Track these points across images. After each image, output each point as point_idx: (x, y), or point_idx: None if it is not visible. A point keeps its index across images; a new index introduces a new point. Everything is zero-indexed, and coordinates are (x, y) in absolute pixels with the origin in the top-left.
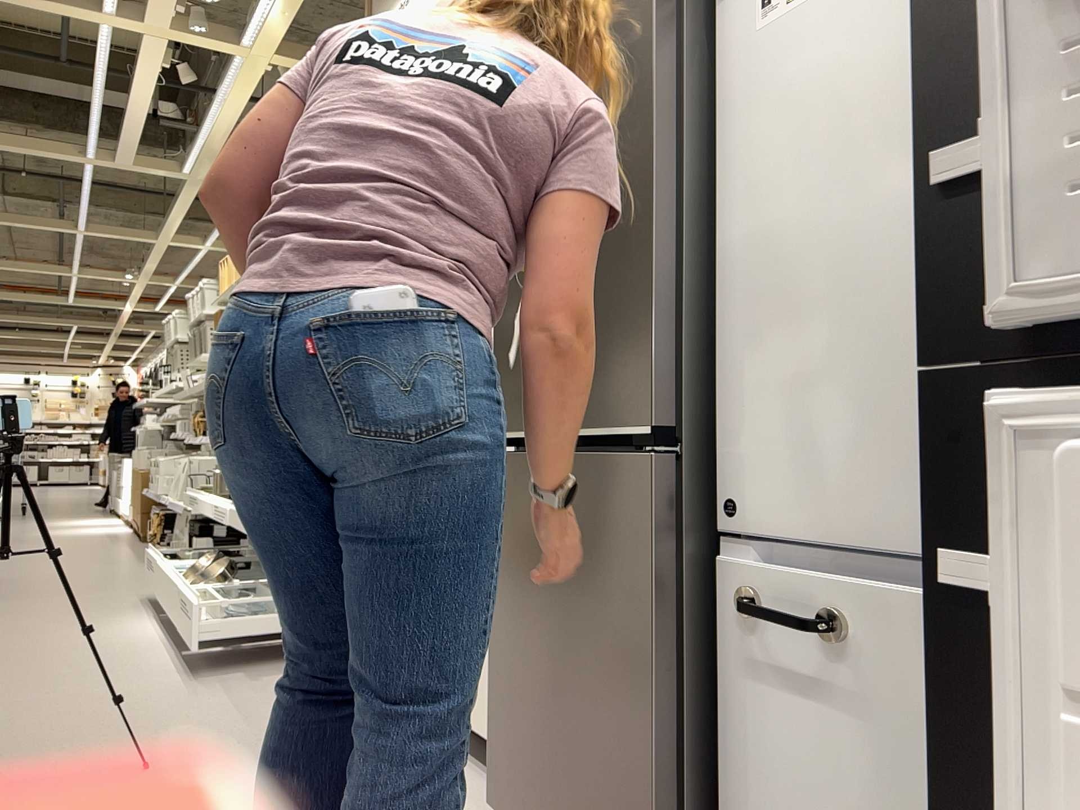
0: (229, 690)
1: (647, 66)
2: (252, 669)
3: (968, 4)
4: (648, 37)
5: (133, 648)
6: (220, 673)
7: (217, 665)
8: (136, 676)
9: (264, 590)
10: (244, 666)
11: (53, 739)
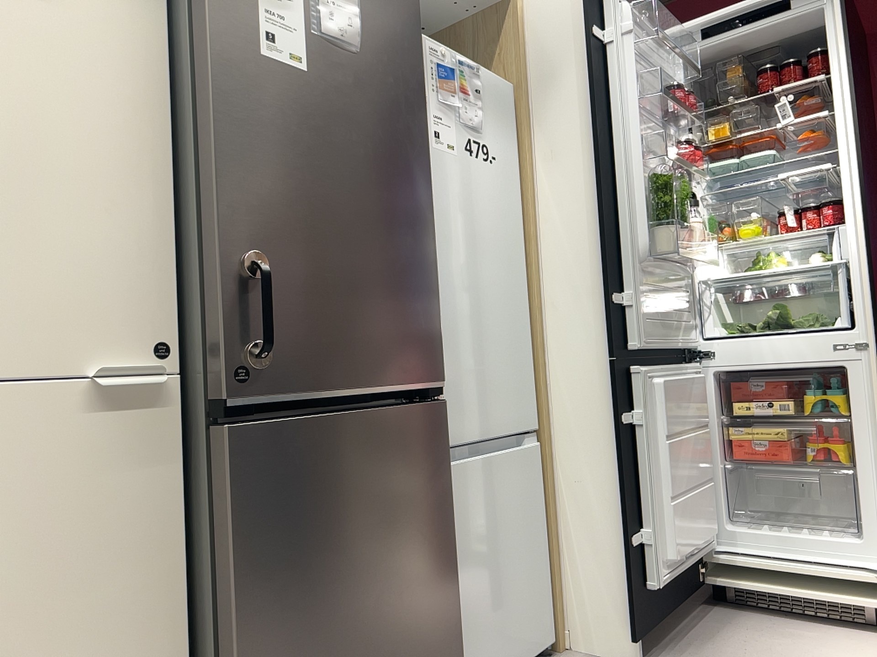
0: None
1: (422, 128)
2: None
3: (612, 250)
4: (421, 108)
5: None
6: None
7: None
8: None
9: None
10: None
11: None
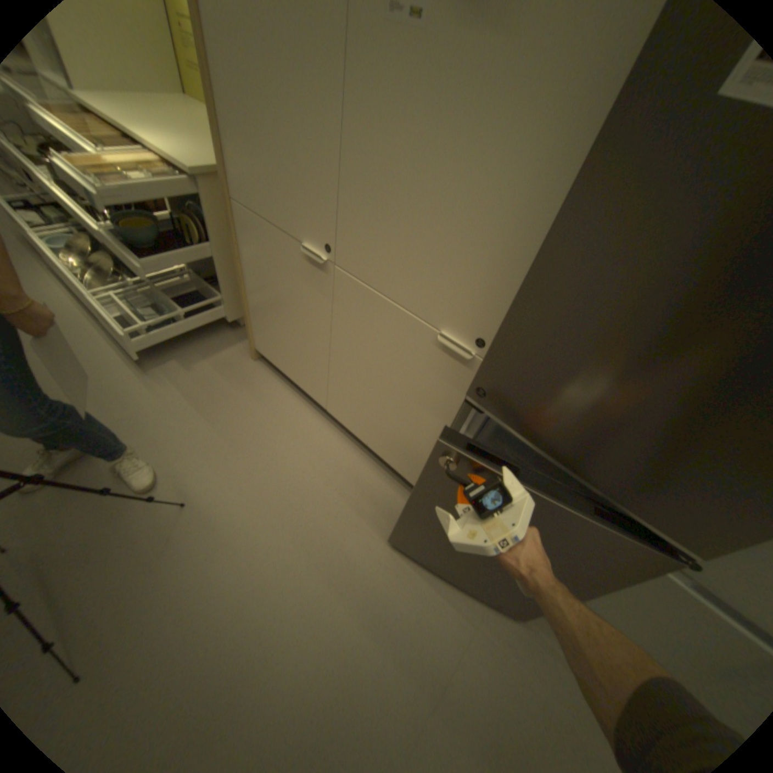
0: (179, 385)
1: None
2: (180, 353)
3: None
4: None
5: (66, 329)
6: (159, 361)
7: (150, 350)
8: (96, 373)
9: (162, 295)
10: (172, 350)
11: (86, 474)
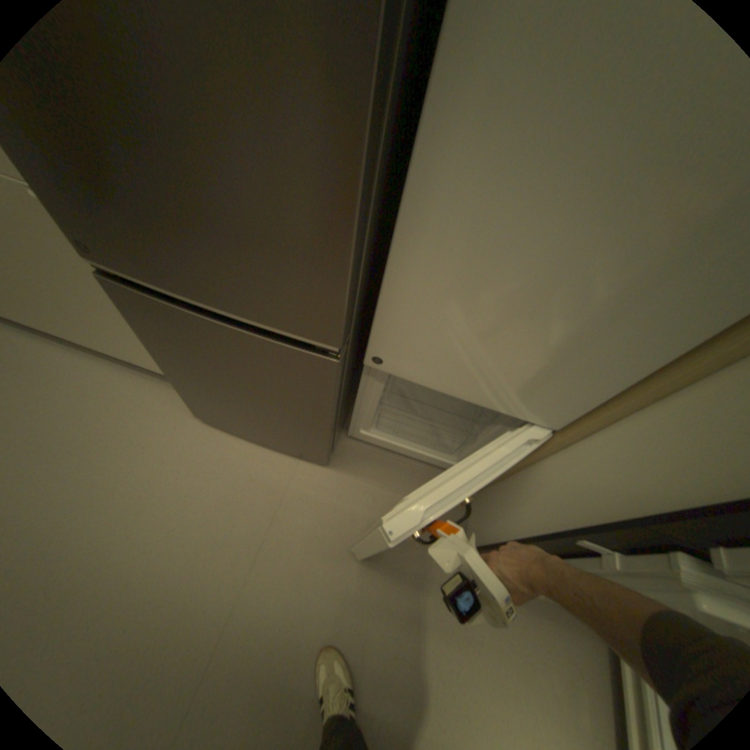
0: None
1: None
2: None
3: None
4: None
5: None
6: None
7: None
8: None
9: None
10: None
11: None
